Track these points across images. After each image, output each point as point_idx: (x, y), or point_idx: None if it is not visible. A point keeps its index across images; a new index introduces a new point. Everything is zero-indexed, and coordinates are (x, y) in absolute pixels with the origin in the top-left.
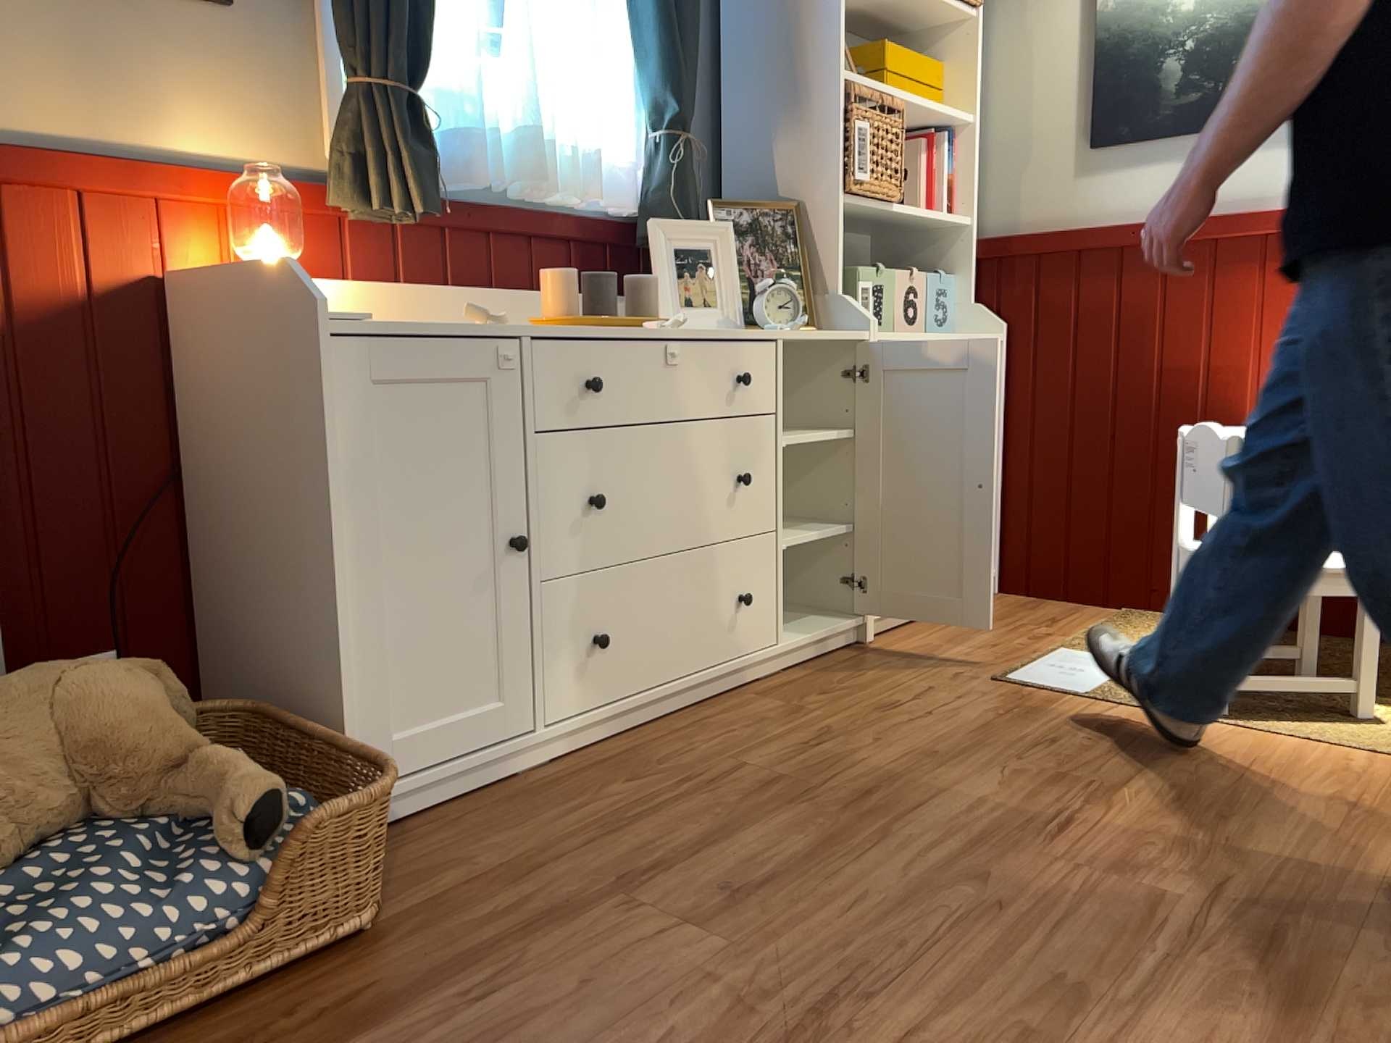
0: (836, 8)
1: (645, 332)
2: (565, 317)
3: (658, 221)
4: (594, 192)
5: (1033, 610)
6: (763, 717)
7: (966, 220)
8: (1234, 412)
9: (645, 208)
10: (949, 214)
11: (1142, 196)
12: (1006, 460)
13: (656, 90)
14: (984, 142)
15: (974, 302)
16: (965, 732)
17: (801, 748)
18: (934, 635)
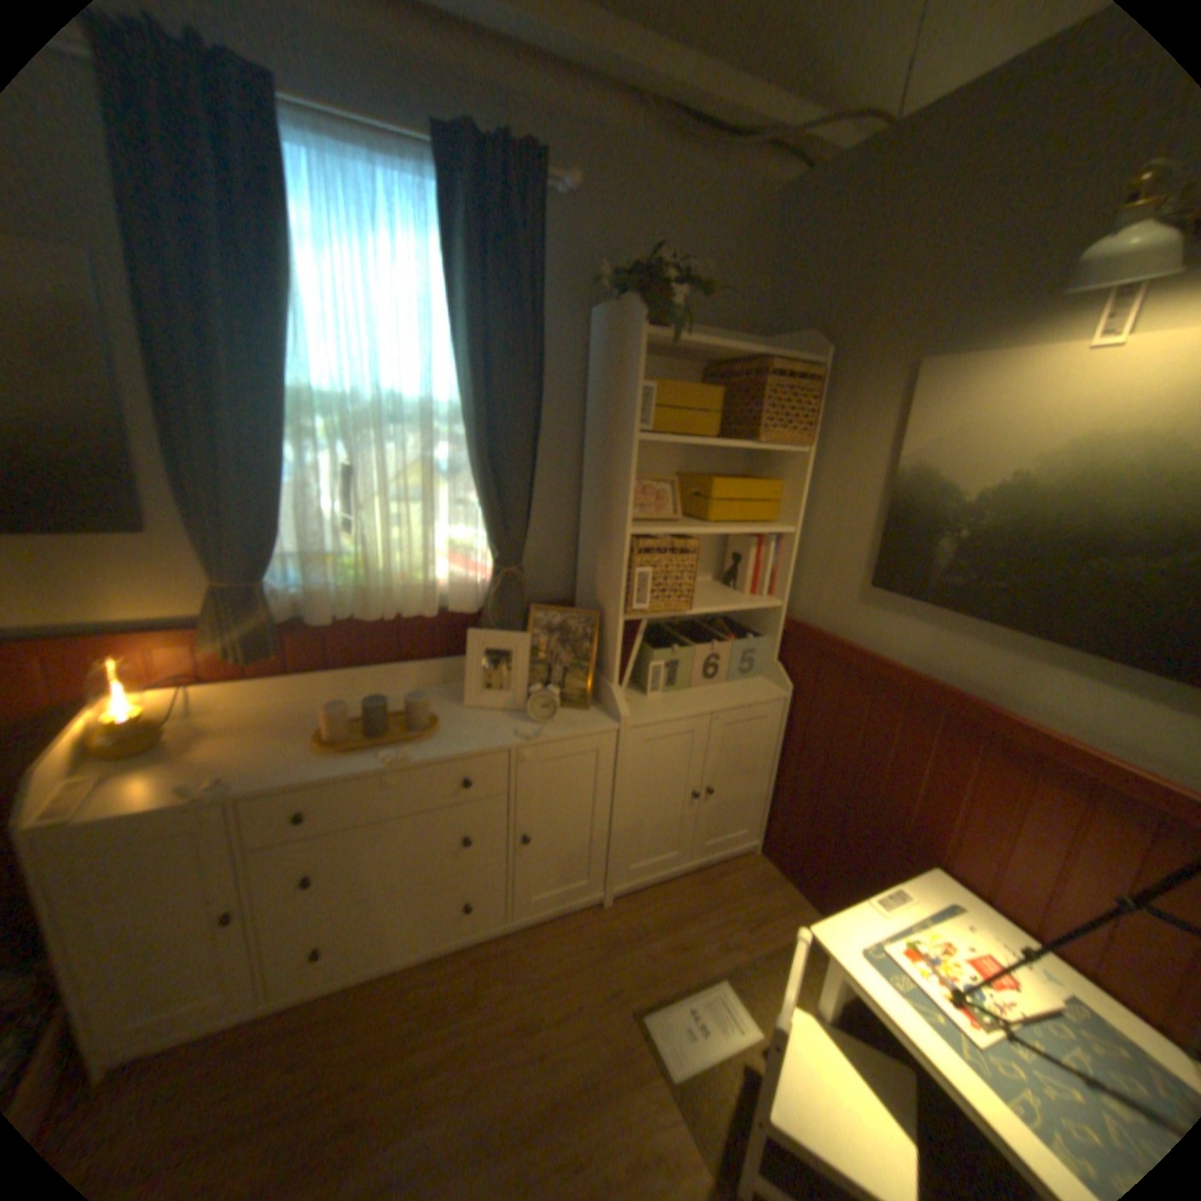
0: (627, 484)
1: (365, 771)
2: (323, 746)
3: (486, 624)
4: (425, 615)
5: (762, 899)
6: (443, 1006)
7: (776, 606)
8: (938, 855)
9: (484, 610)
10: (767, 595)
11: (905, 643)
12: (779, 778)
13: (487, 539)
14: (804, 546)
15: (776, 662)
16: (534, 1114)
17: (415, 1078)
18: (658, 915)
